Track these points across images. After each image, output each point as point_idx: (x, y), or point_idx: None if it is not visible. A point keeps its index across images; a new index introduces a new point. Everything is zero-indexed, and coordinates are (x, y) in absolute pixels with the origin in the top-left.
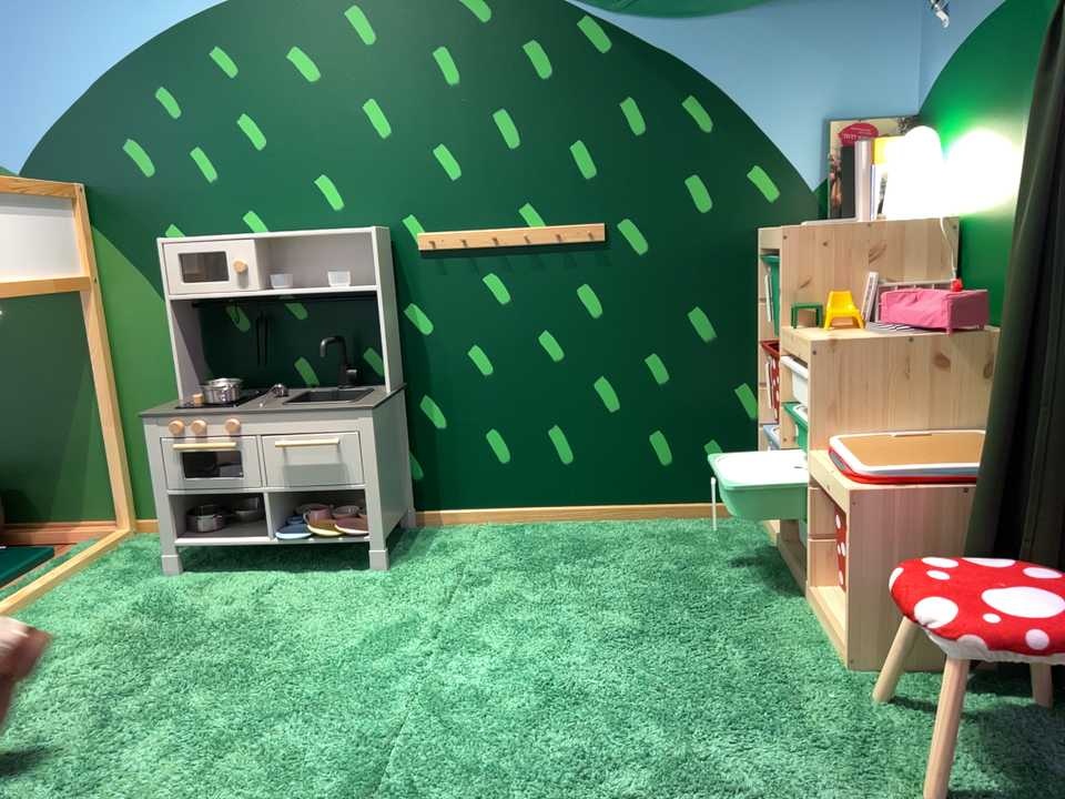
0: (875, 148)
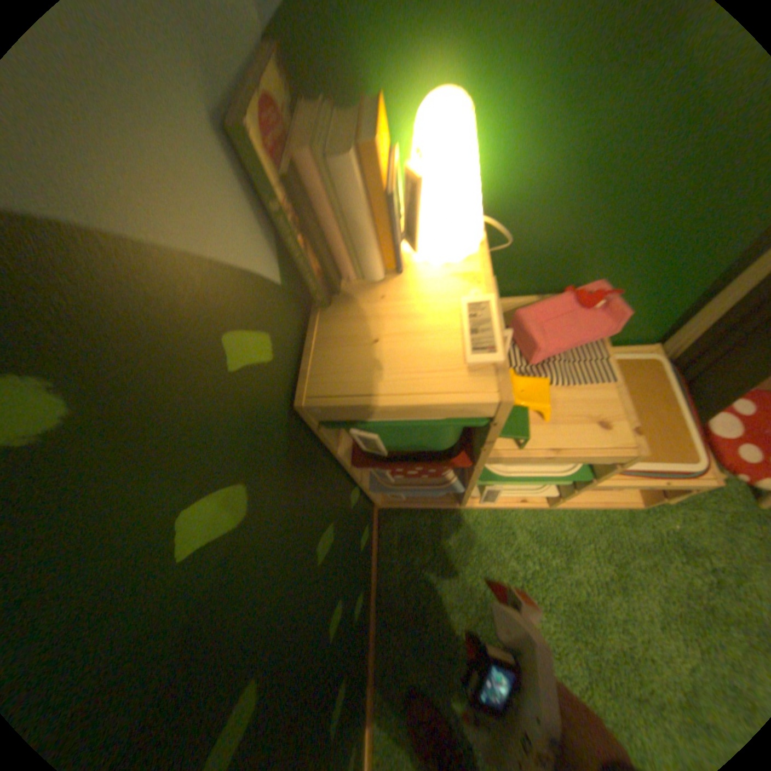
0: (378, 148)
